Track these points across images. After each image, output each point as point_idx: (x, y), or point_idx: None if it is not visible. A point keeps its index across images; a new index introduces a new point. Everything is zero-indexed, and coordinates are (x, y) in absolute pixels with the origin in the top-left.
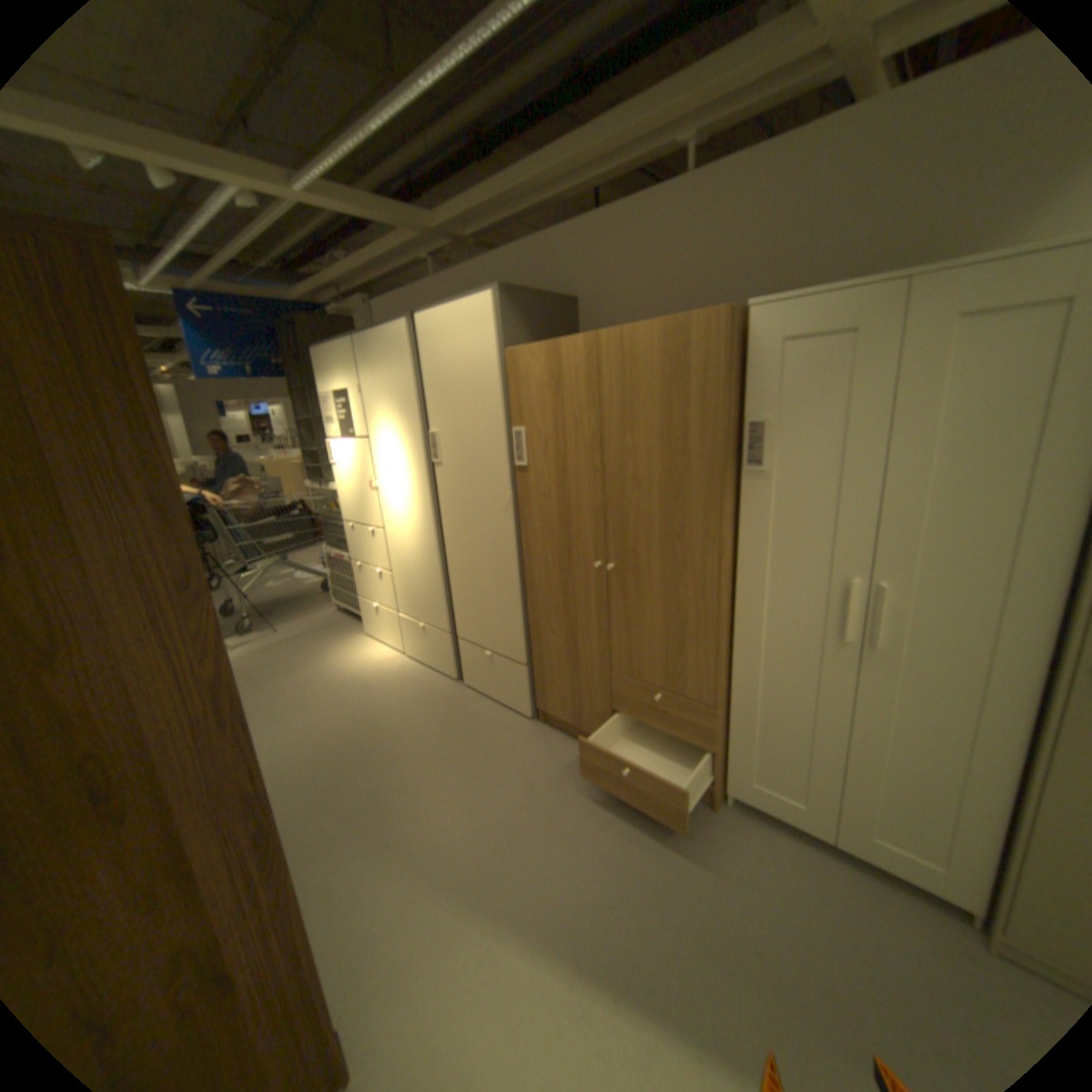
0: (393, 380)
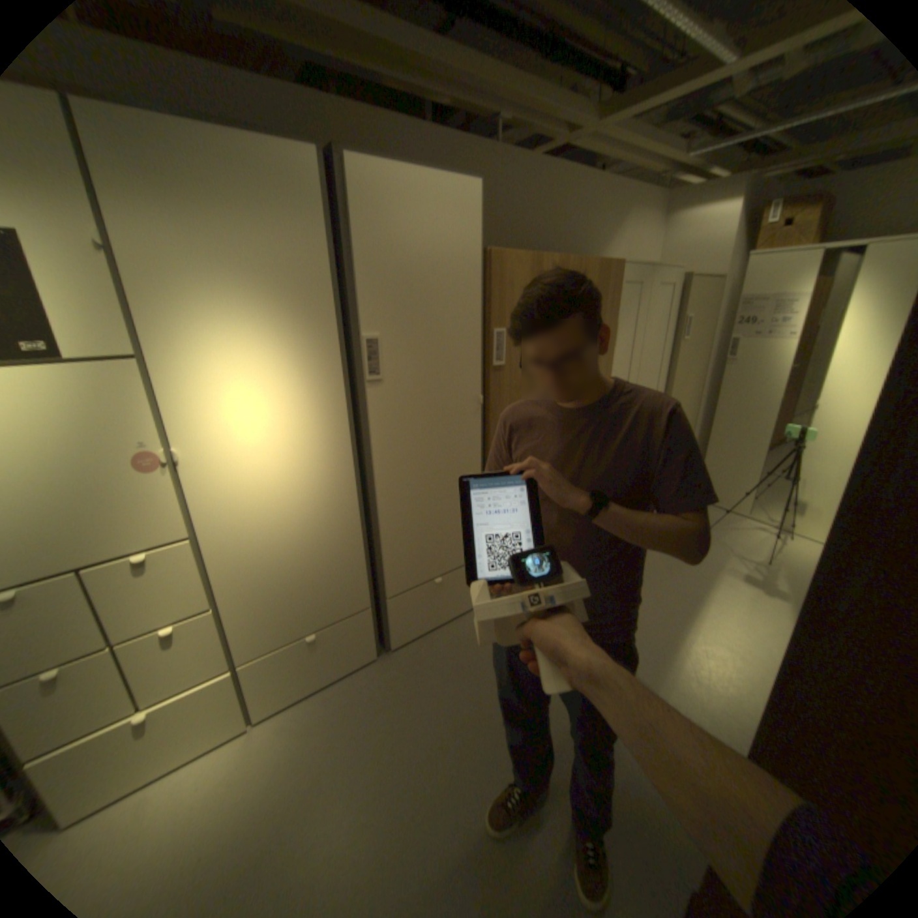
0: (260, 241)
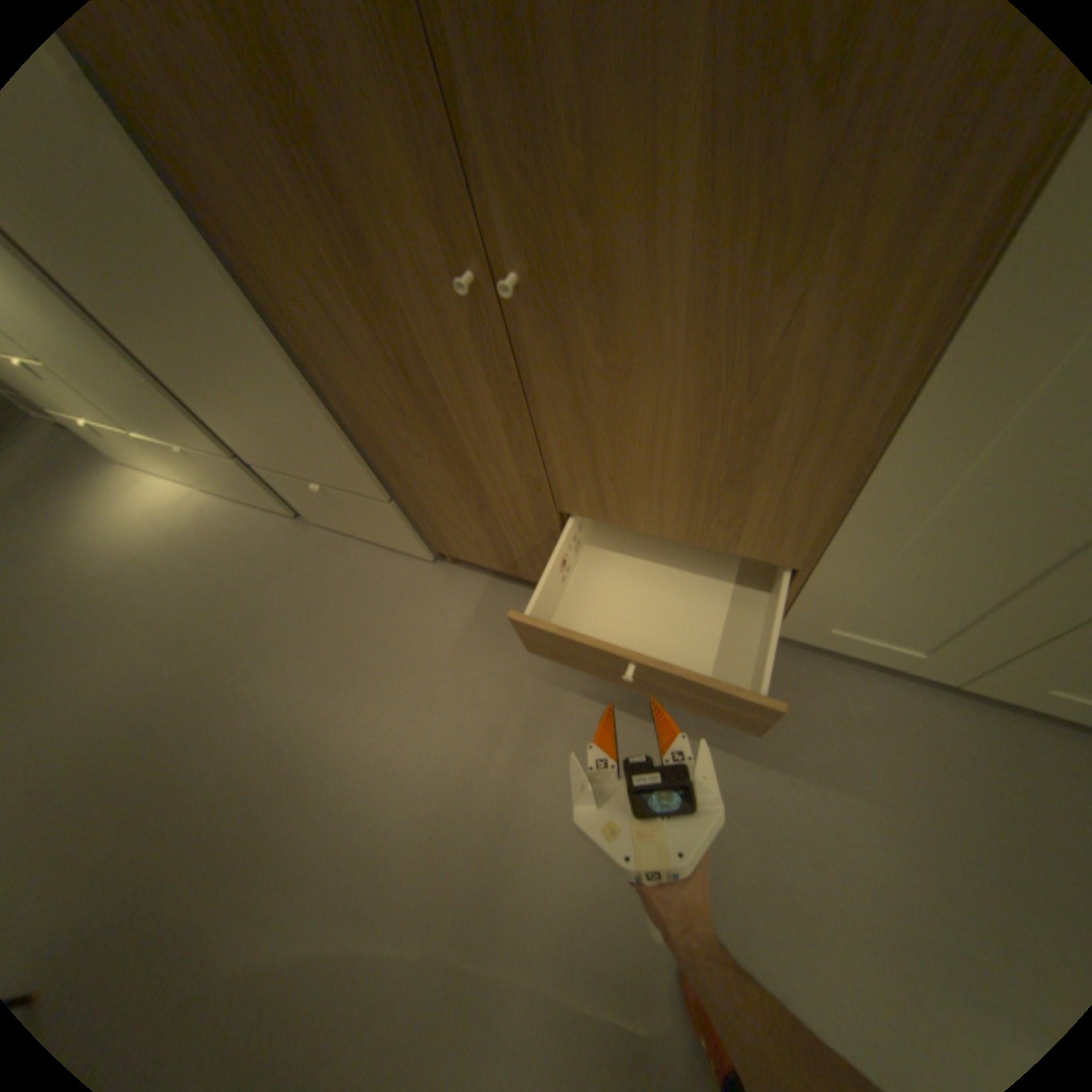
0: None
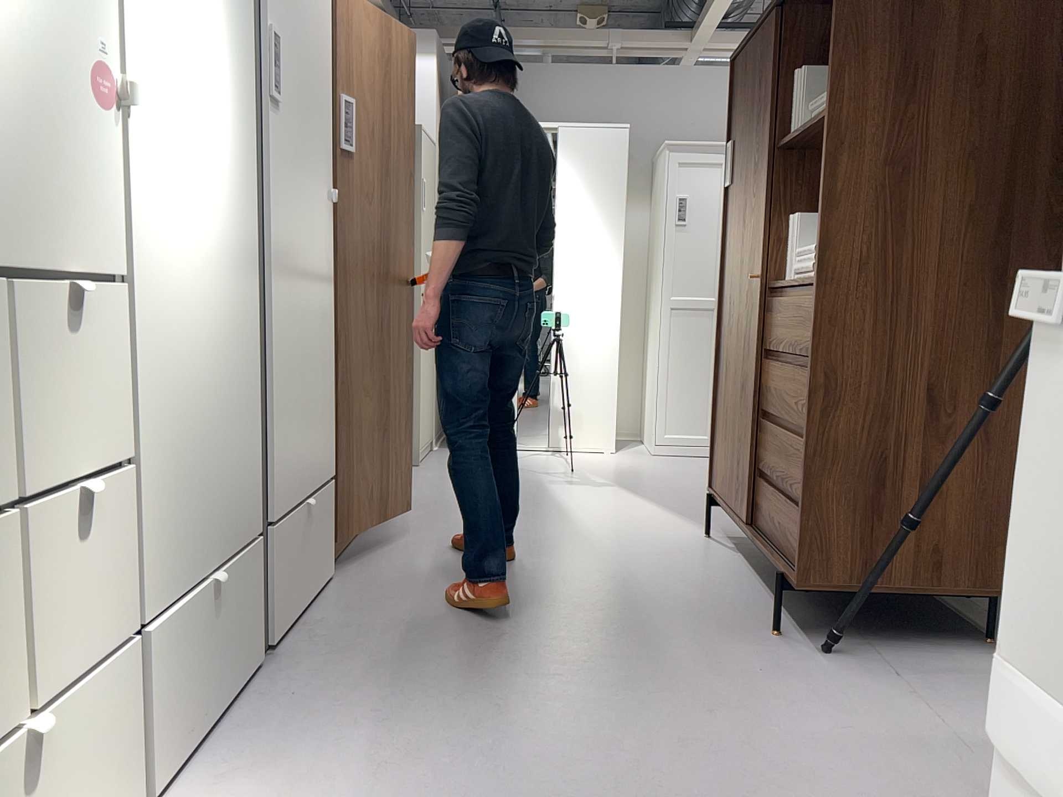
0: None
